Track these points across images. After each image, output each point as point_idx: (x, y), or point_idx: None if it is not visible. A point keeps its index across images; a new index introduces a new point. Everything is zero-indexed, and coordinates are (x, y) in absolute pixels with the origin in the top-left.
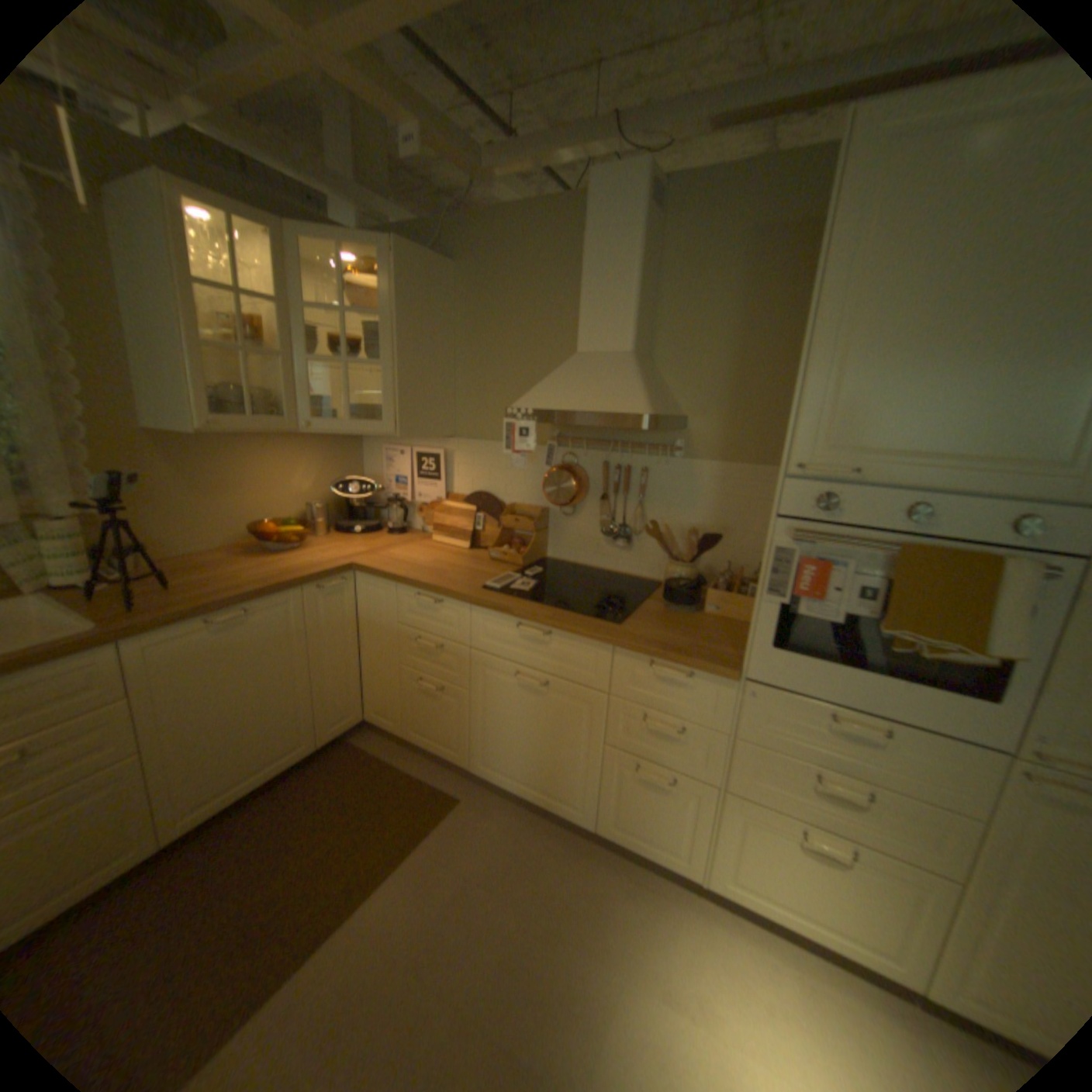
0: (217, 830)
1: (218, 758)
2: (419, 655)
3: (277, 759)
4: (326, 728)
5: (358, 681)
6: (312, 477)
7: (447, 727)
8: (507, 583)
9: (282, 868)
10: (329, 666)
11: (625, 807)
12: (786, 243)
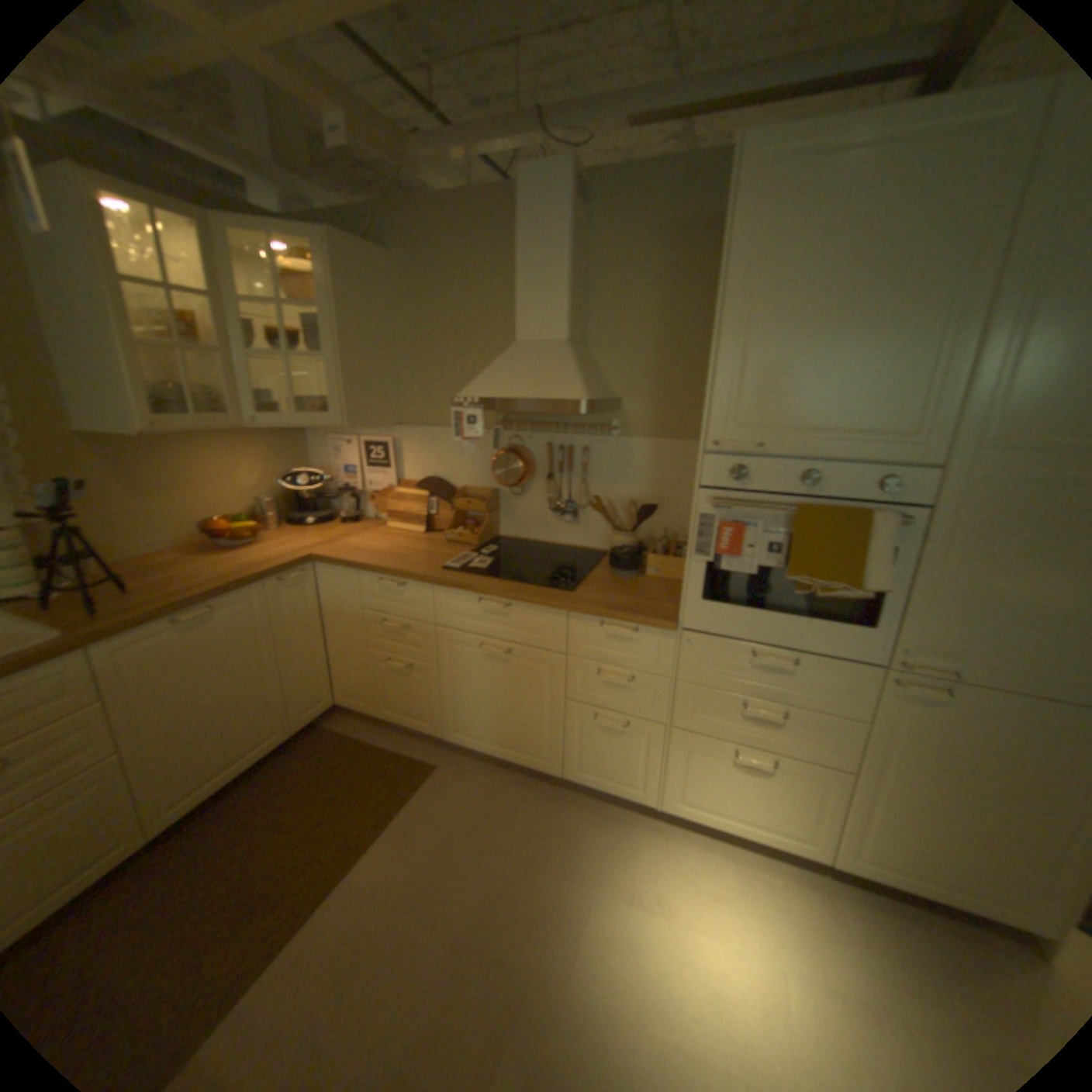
0: (200, 823)
1: (194, 754)
2: (385, 638)
3: (253, 750)
4: (298, 717)
5: (324, 669)
6: (255, 472)
7: (417, 702)
8: (465, 563)
9: (271, 847)
10: (295, 657)
11: (586, 752)
12: (697, 238)
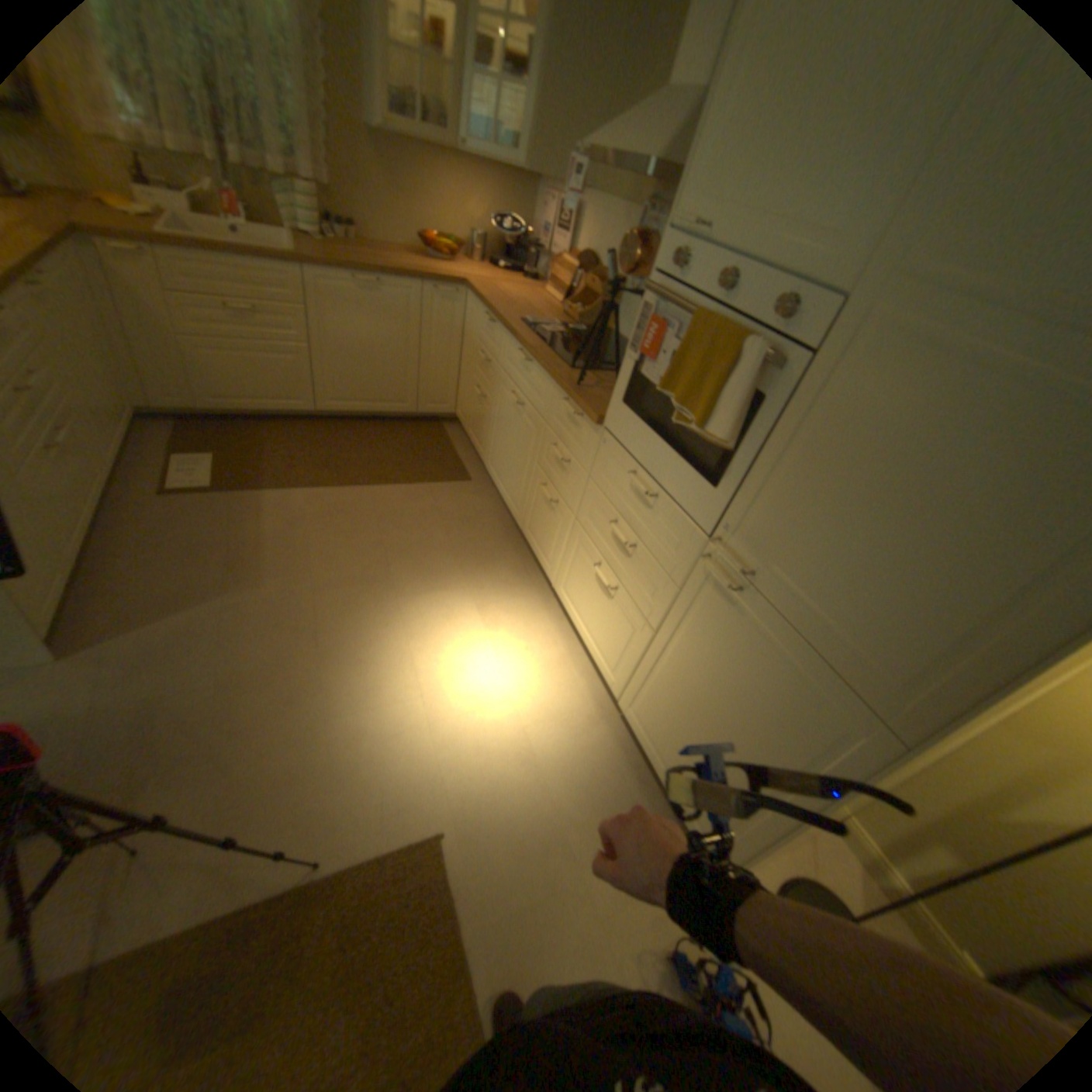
0: (348, 425)
1: (352, 378)
2: (481, 370)
3: (388, 403)
4: (425, 404)
5: (455, 383)
6: (486, 210)
7: (481, 431)
8: (542, 327)
9: (360, 454)
10: (435, 359)
11: (533, 517)
12: None
